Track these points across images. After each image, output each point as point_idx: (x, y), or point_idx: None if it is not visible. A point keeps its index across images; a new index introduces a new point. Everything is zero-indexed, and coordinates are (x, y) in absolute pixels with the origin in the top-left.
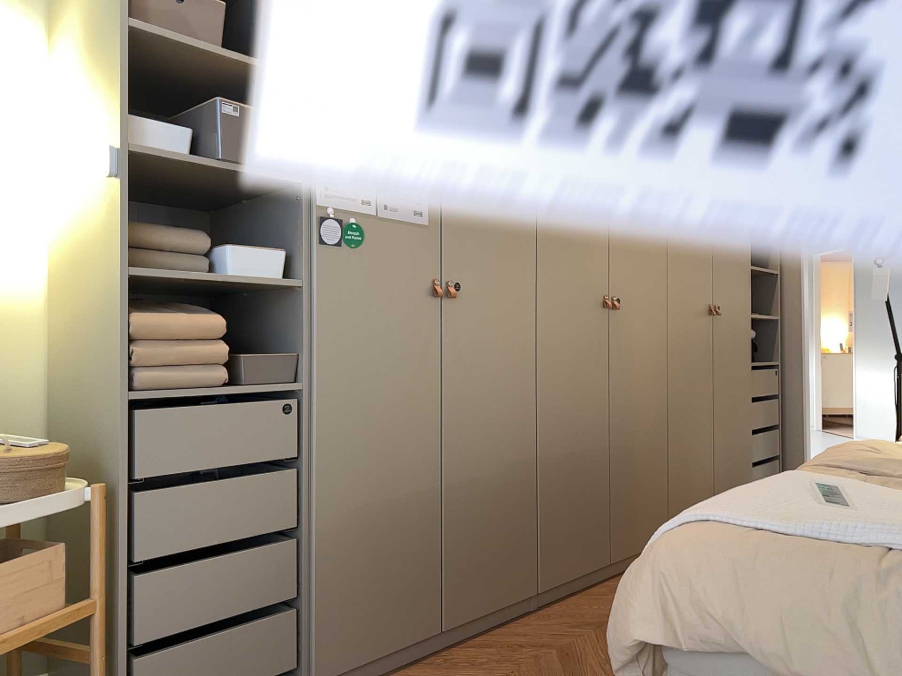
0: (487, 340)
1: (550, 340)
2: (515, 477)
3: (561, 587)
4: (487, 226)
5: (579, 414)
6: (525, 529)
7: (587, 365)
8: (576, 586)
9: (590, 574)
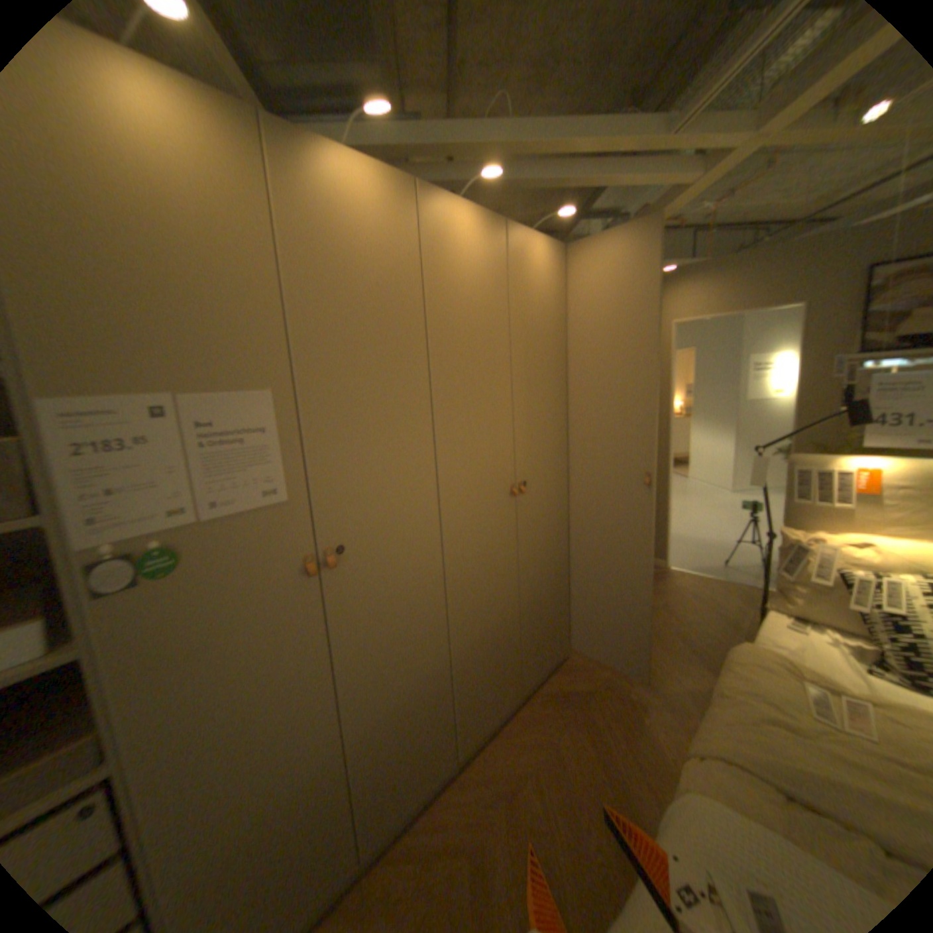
0: (385, 586)
1: (456, 553)
2: (429, 689)
3: (481, 740)
4: (374, 473)
5: (491, 600)
6: (442, 725)
7: (496, 555)
8: (494, 730)
9: (507, 714)
